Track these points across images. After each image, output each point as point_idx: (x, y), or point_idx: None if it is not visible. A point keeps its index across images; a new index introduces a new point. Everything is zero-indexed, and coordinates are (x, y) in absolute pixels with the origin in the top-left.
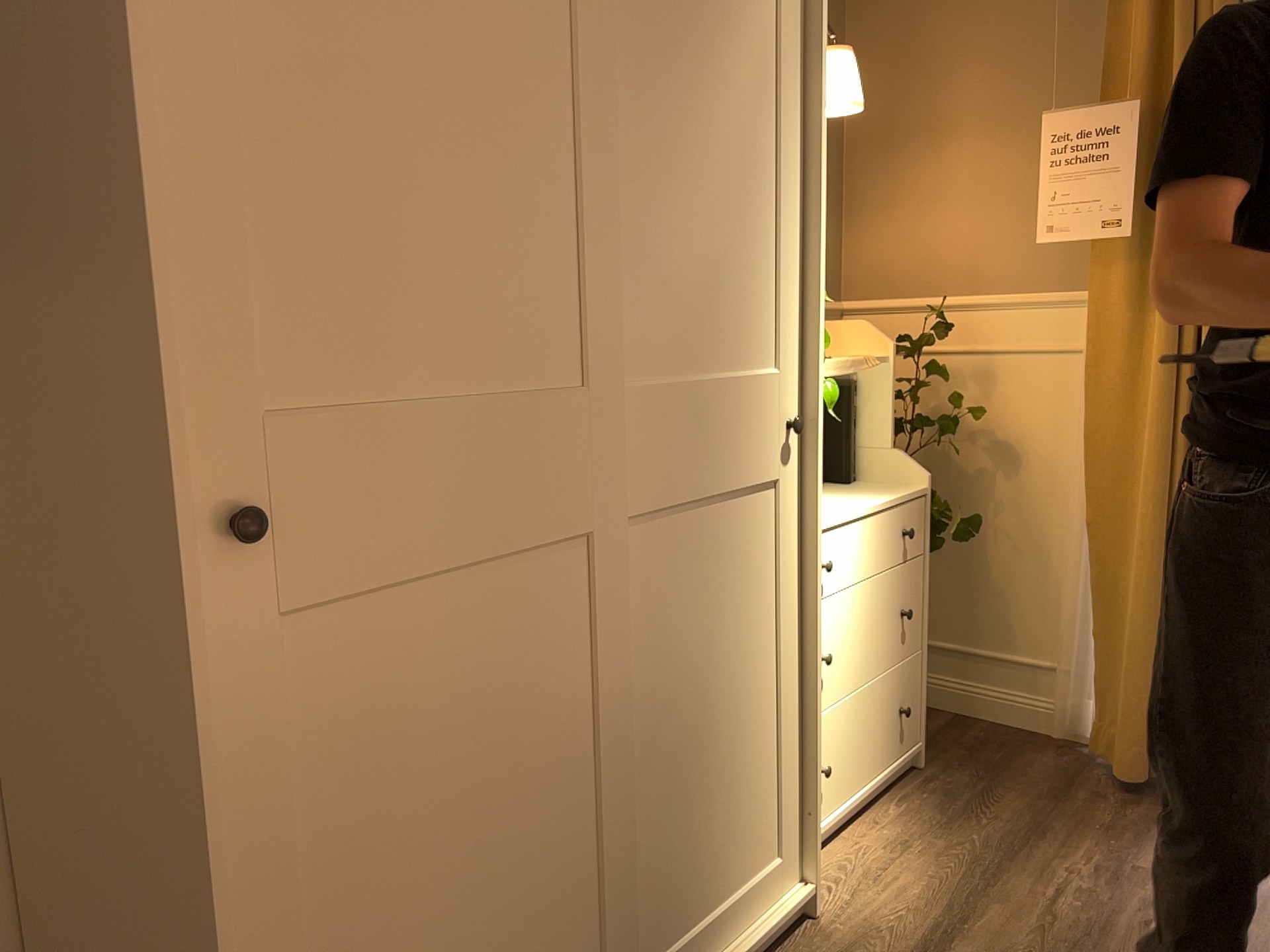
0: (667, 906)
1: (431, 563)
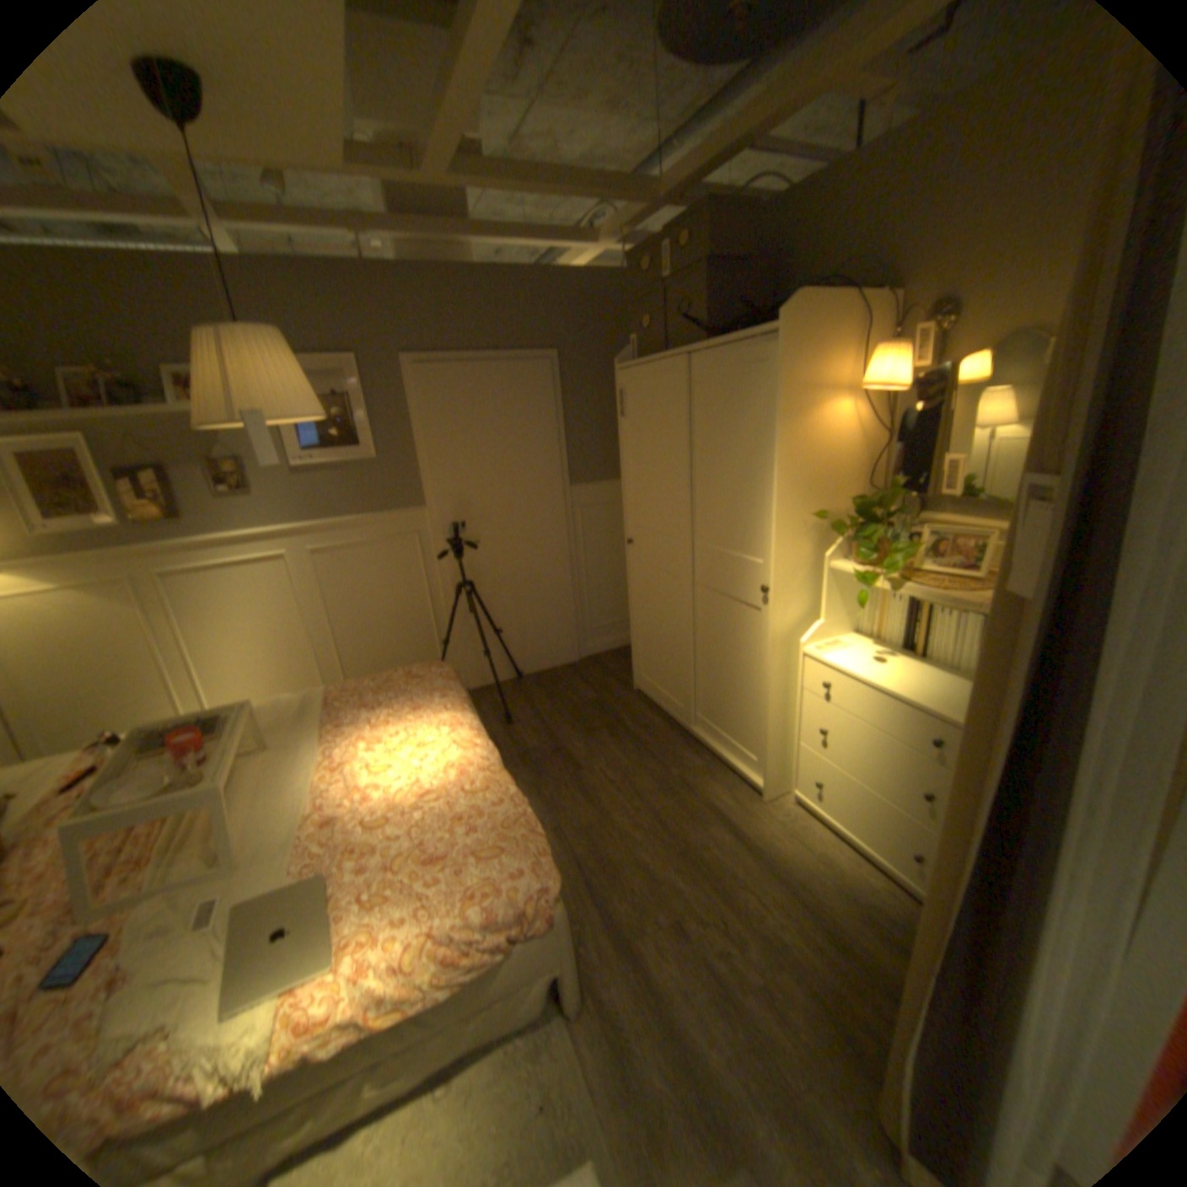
0: (710, 711)
1: (652, 567)
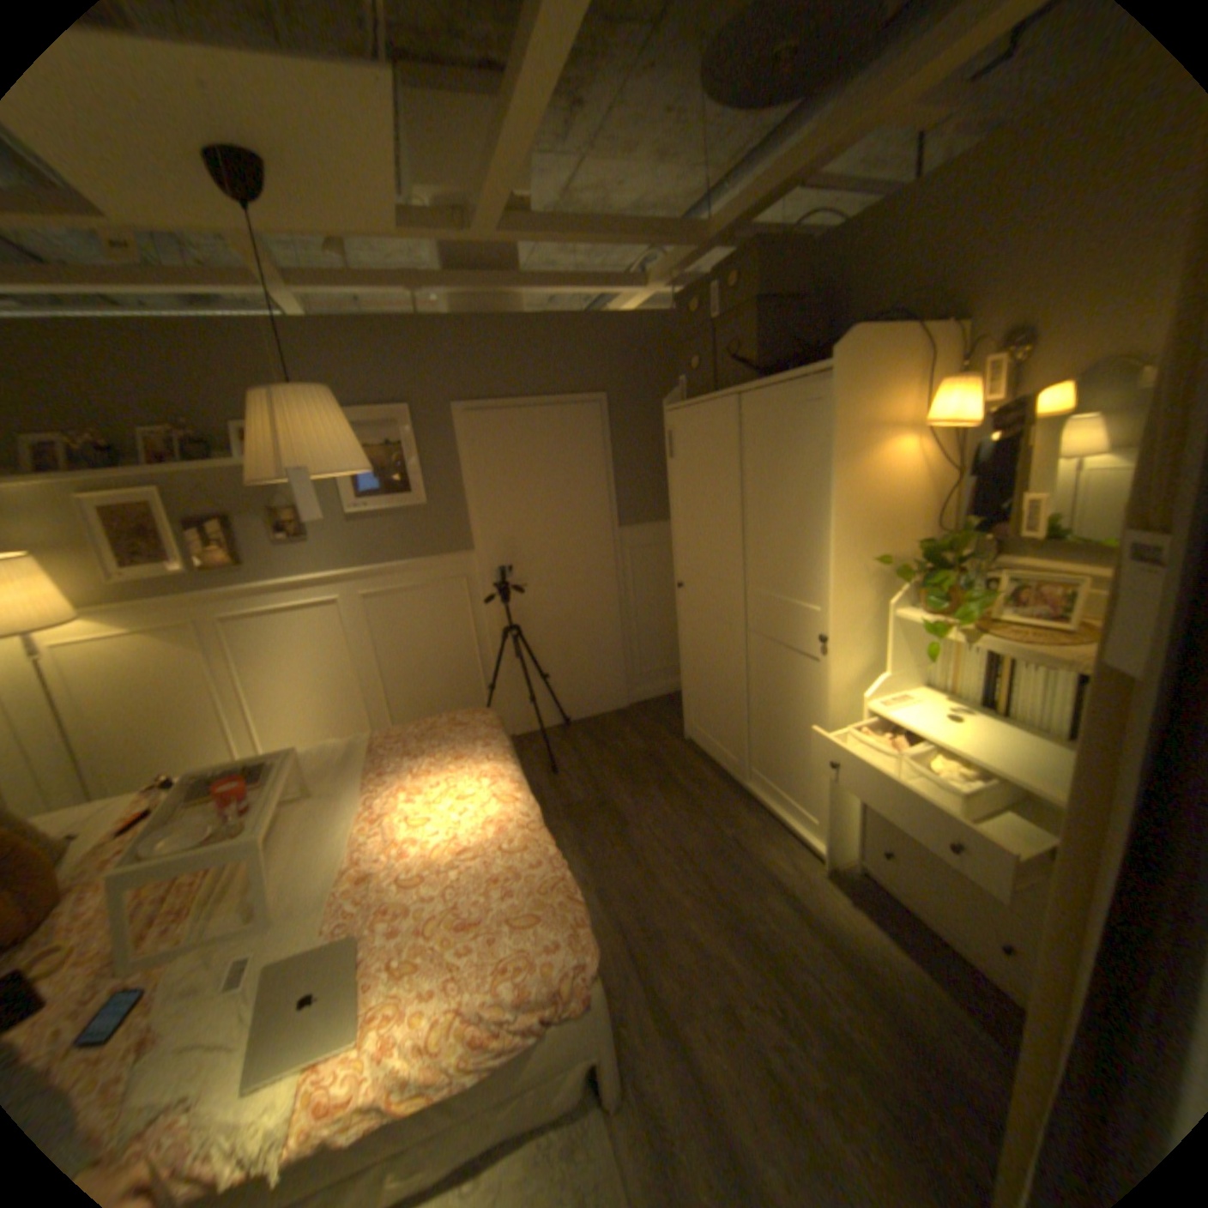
0: (766, 766)
1: (703, 611)
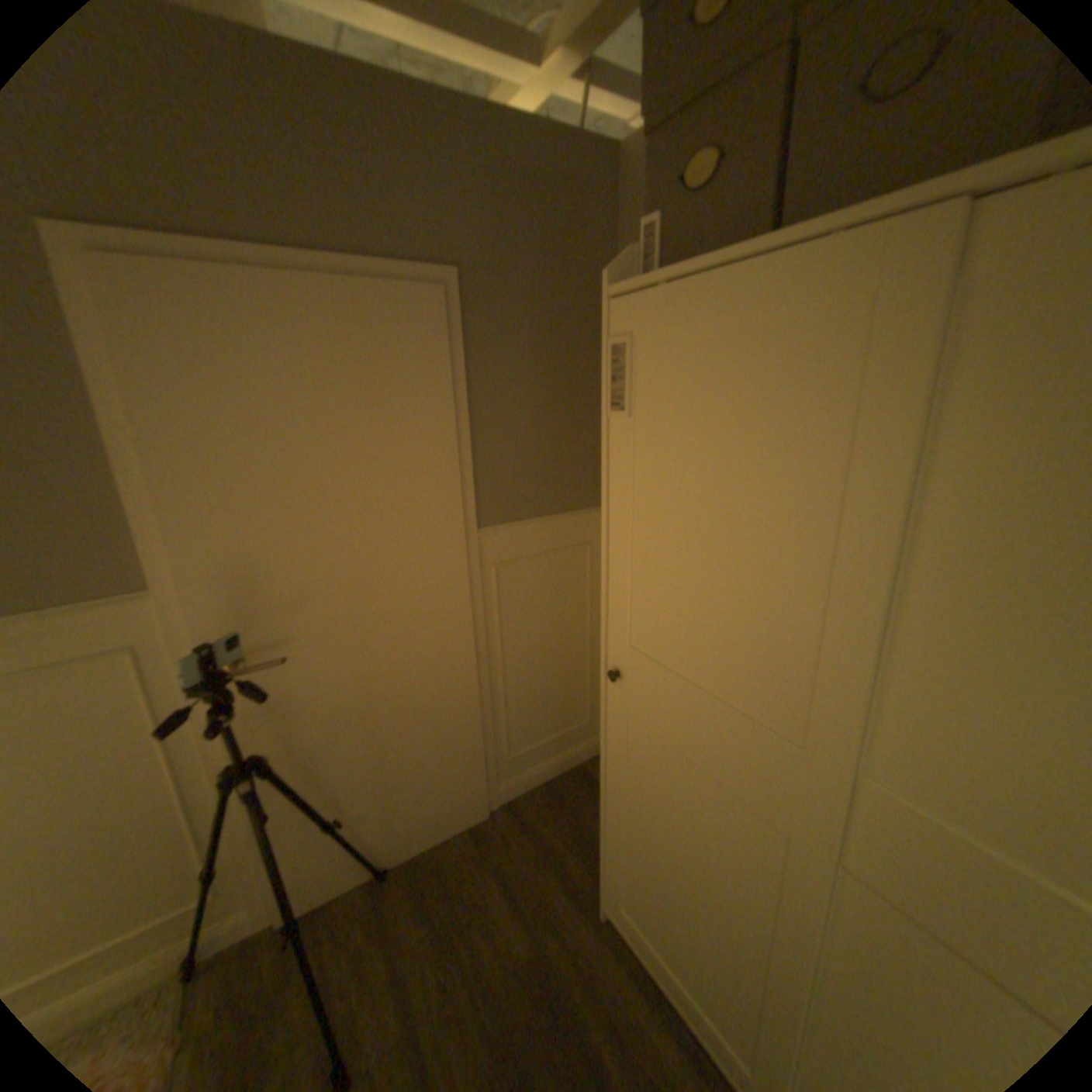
0: None
1: (679, 750)
